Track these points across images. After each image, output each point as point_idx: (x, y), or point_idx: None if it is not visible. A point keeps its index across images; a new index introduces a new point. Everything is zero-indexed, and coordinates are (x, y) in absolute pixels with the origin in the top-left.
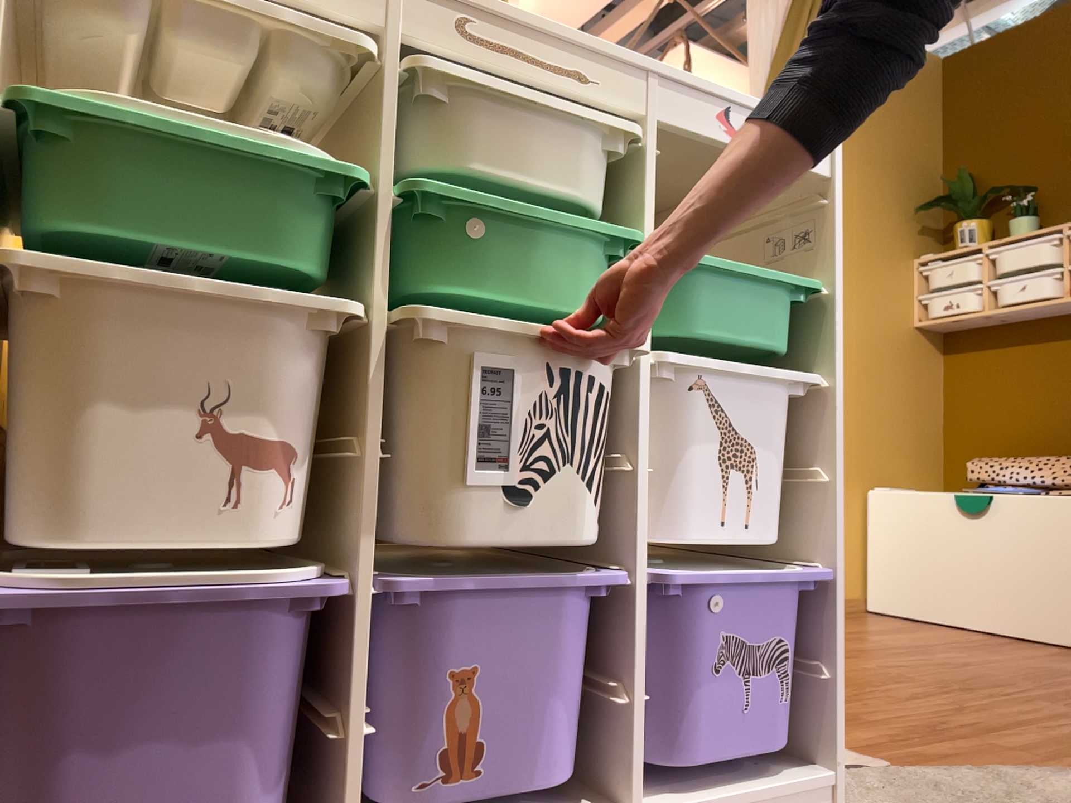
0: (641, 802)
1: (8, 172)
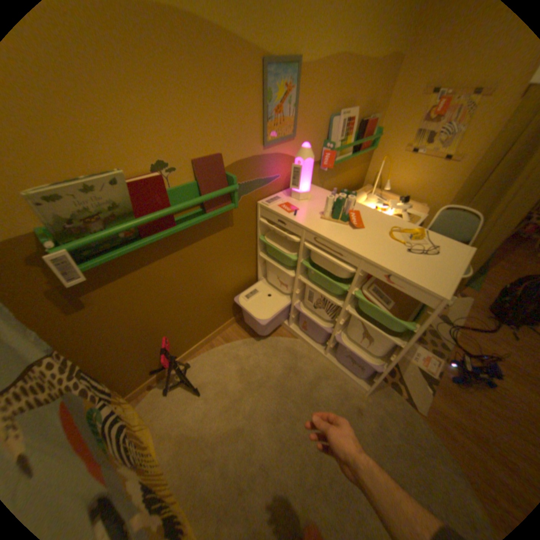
0: (329, 357)
1: (261, 243)
